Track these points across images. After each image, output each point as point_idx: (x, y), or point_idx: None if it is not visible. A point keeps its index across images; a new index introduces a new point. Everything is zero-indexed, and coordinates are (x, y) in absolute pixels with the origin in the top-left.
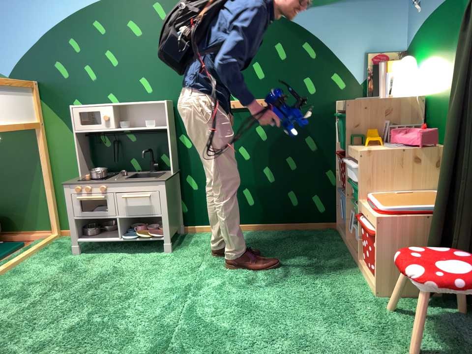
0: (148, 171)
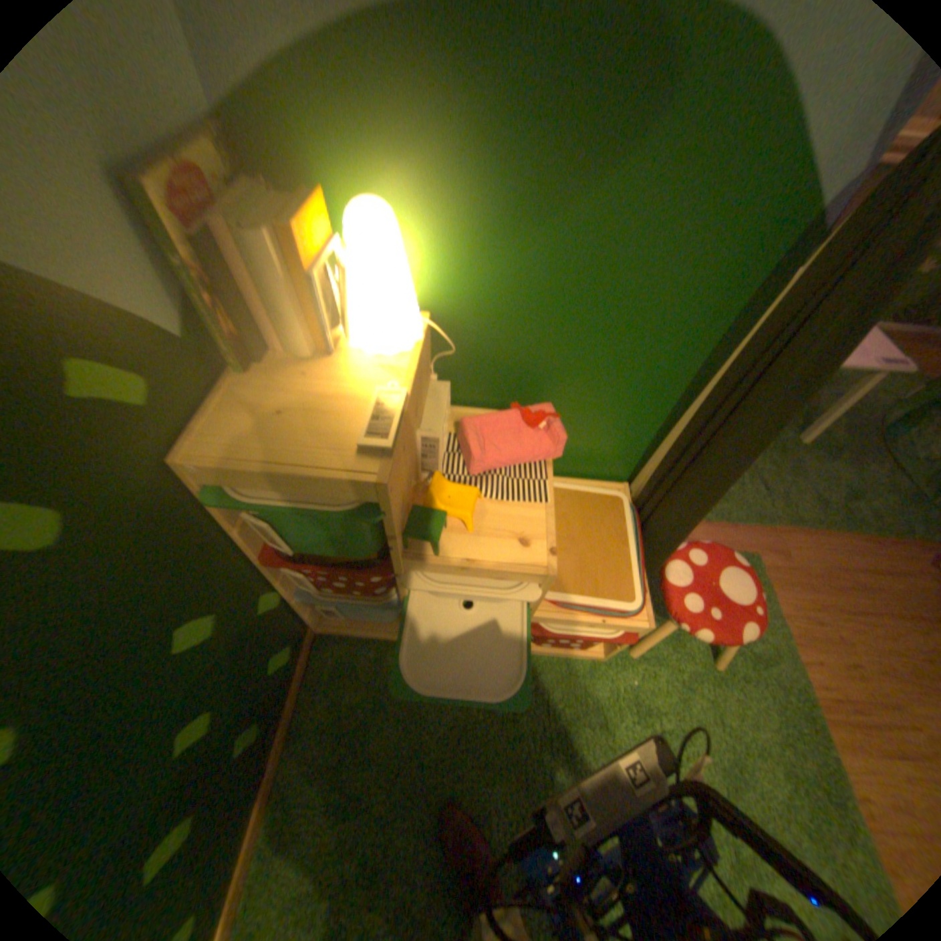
0: None
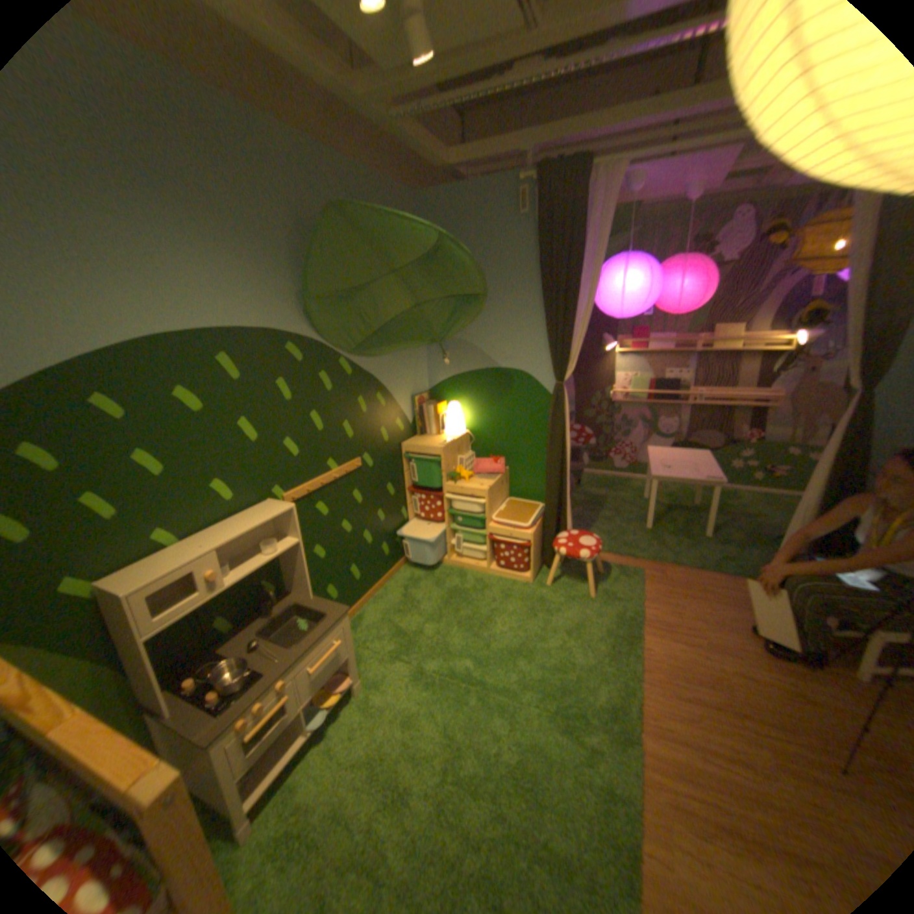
0: (256, 619)
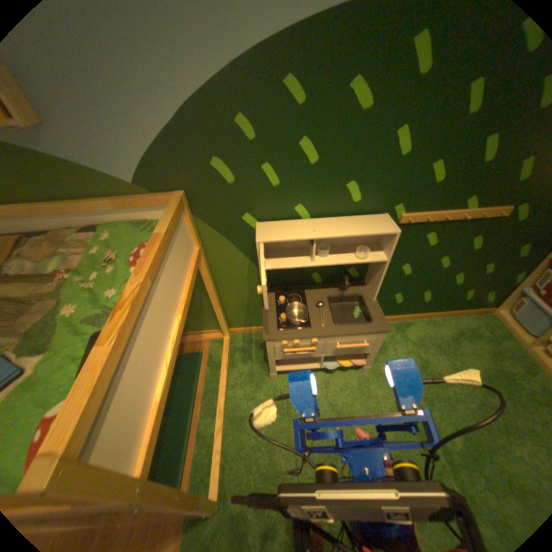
0: (336, 288)
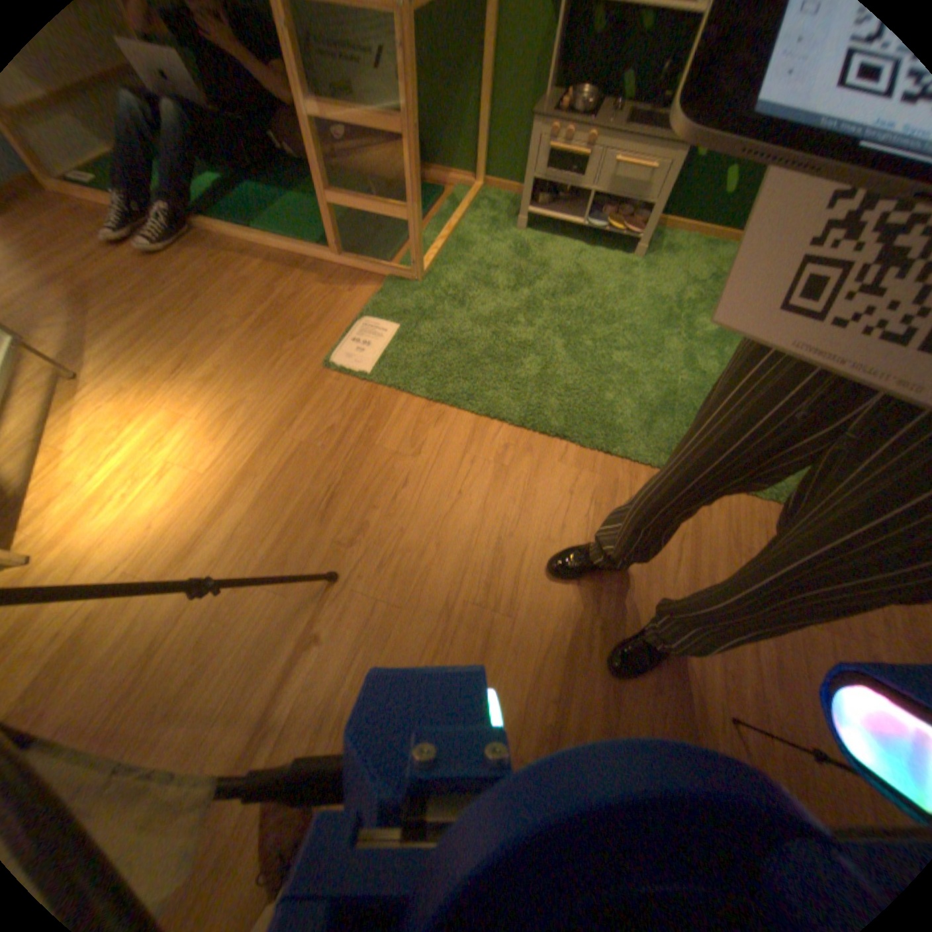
0: (646, 105)
